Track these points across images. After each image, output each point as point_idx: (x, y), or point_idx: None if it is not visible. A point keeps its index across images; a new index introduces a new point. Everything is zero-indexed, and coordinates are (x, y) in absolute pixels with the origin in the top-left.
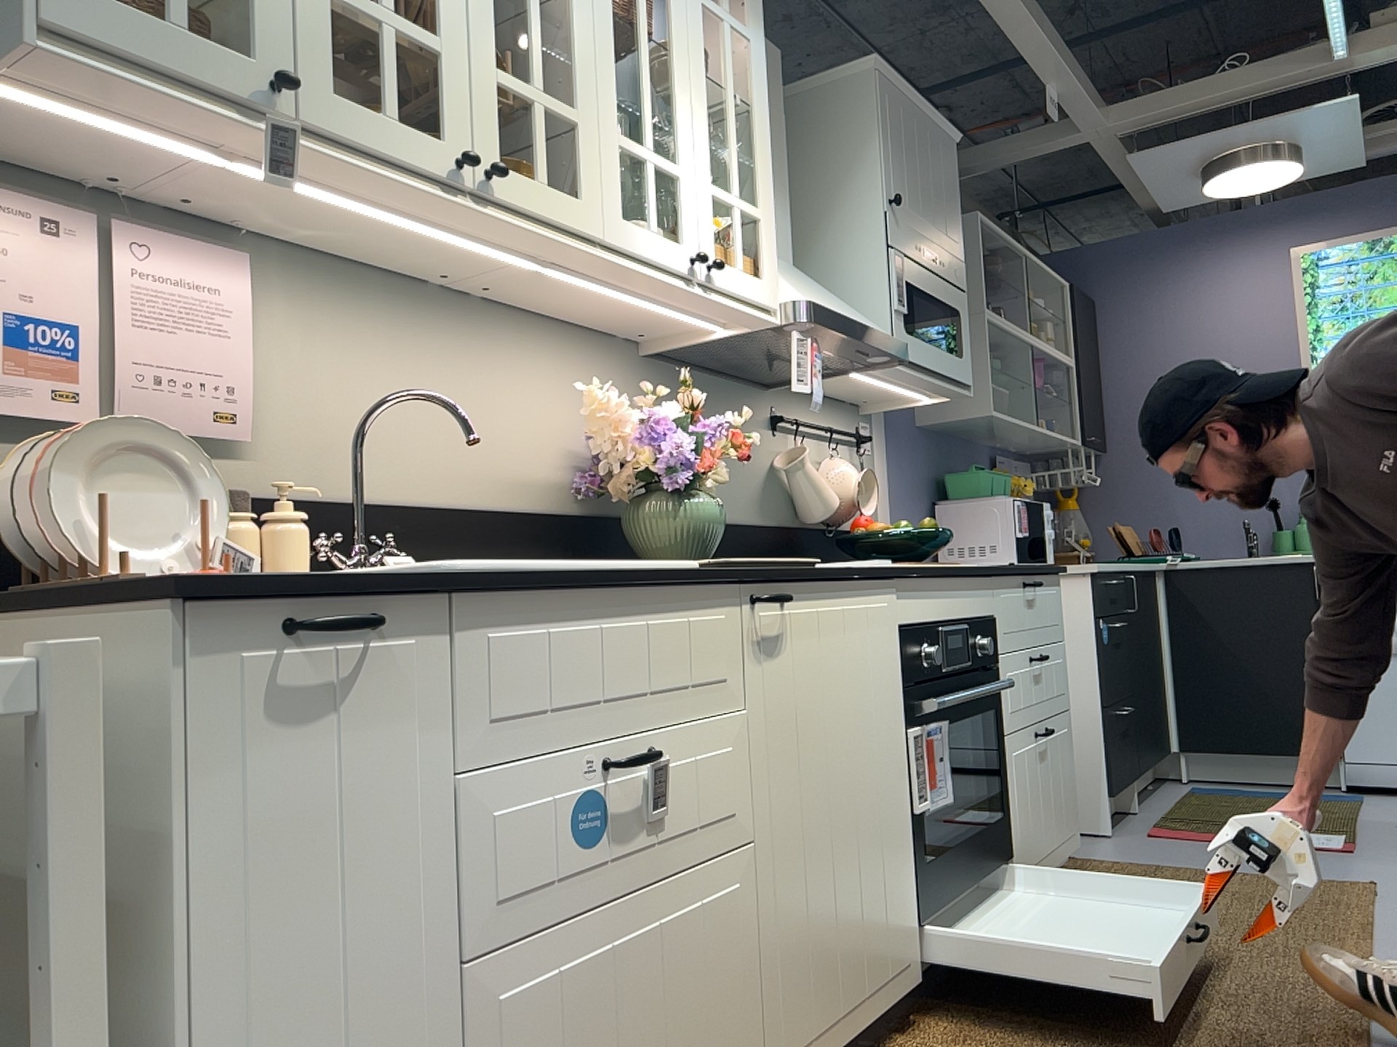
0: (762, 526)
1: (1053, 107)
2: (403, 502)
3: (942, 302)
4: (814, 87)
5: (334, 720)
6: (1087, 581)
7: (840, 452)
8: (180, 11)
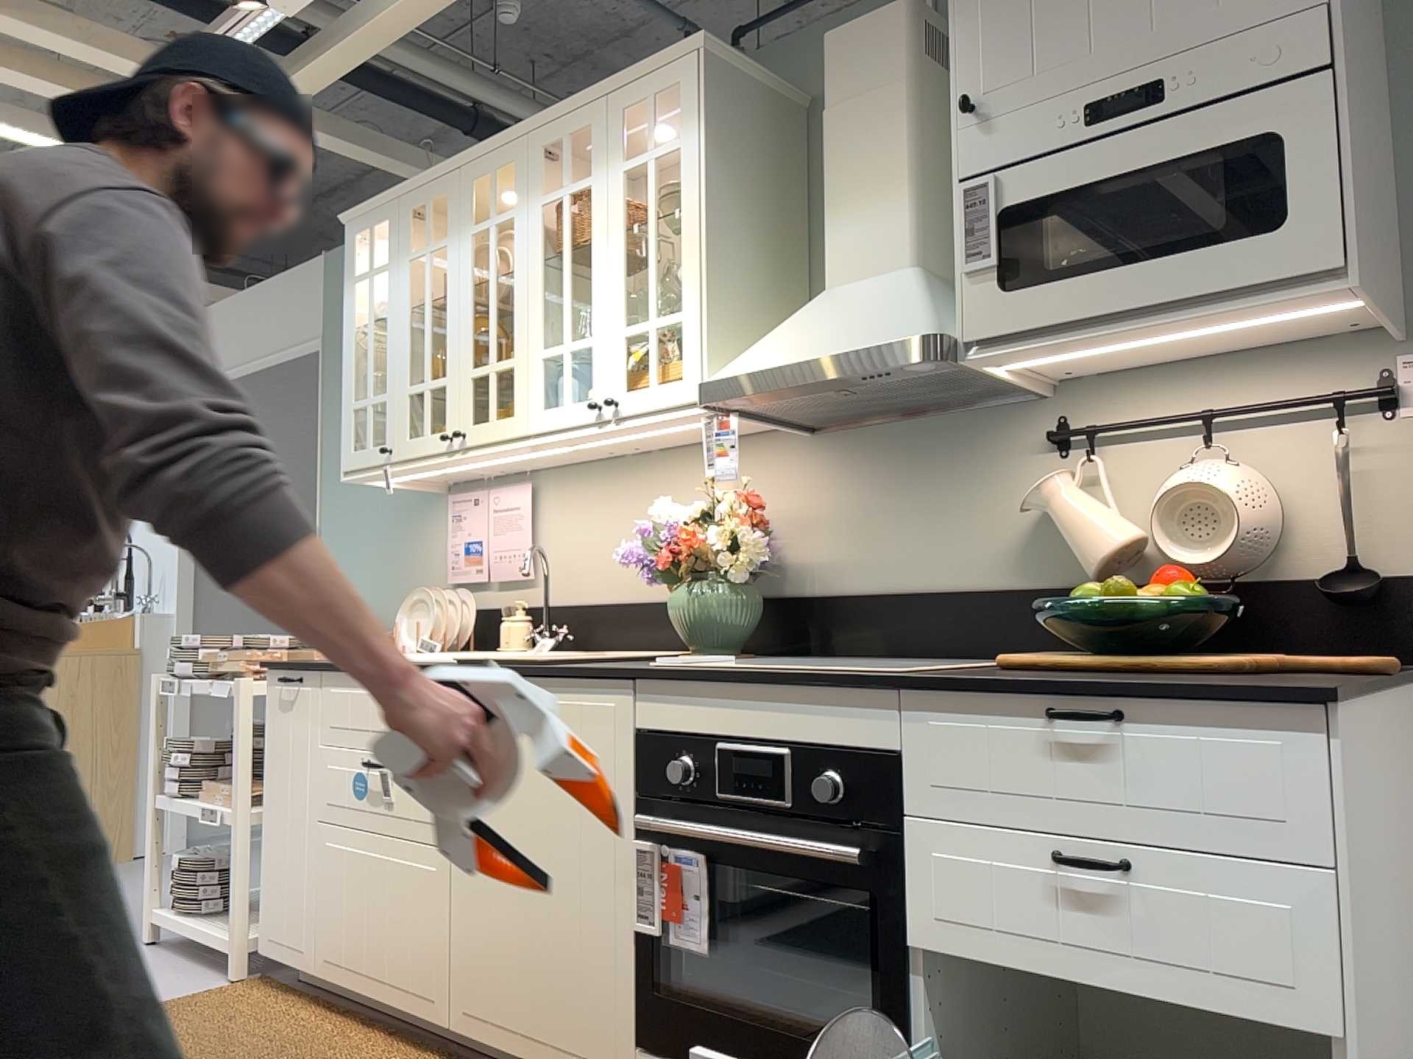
0: (1006, 590)
1: None
2: (603, 601)
3: (1171, 162)
4: None
5: (293, 713)
6: None
7: (1277, 439)
8: (370, 441)
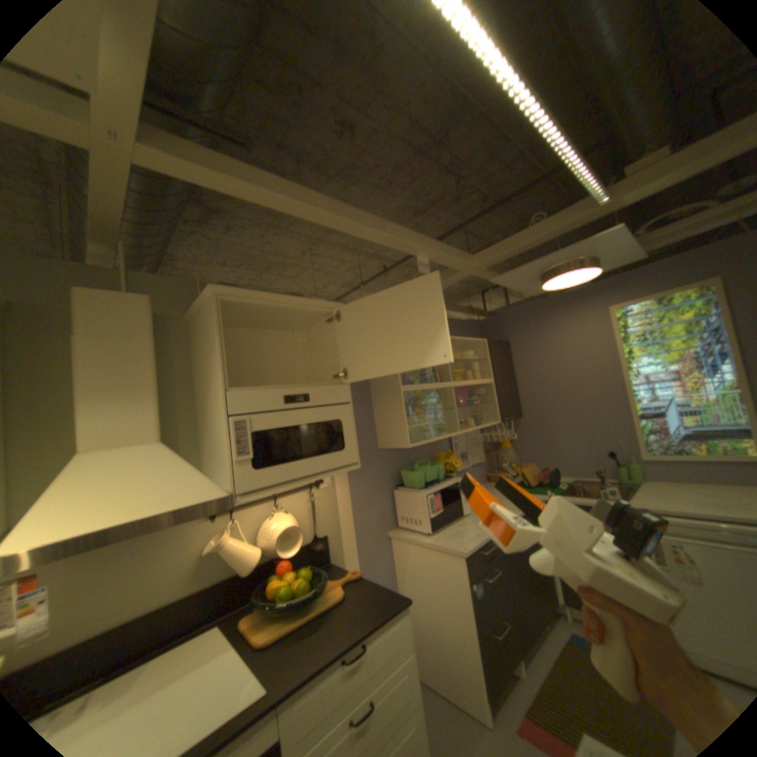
0: (185, 597)
1: (422, 266)
2: None
3: (313, 423)
4: (198, 305)
5: None
6: (462, 559)
7: (291, 500)
8: None
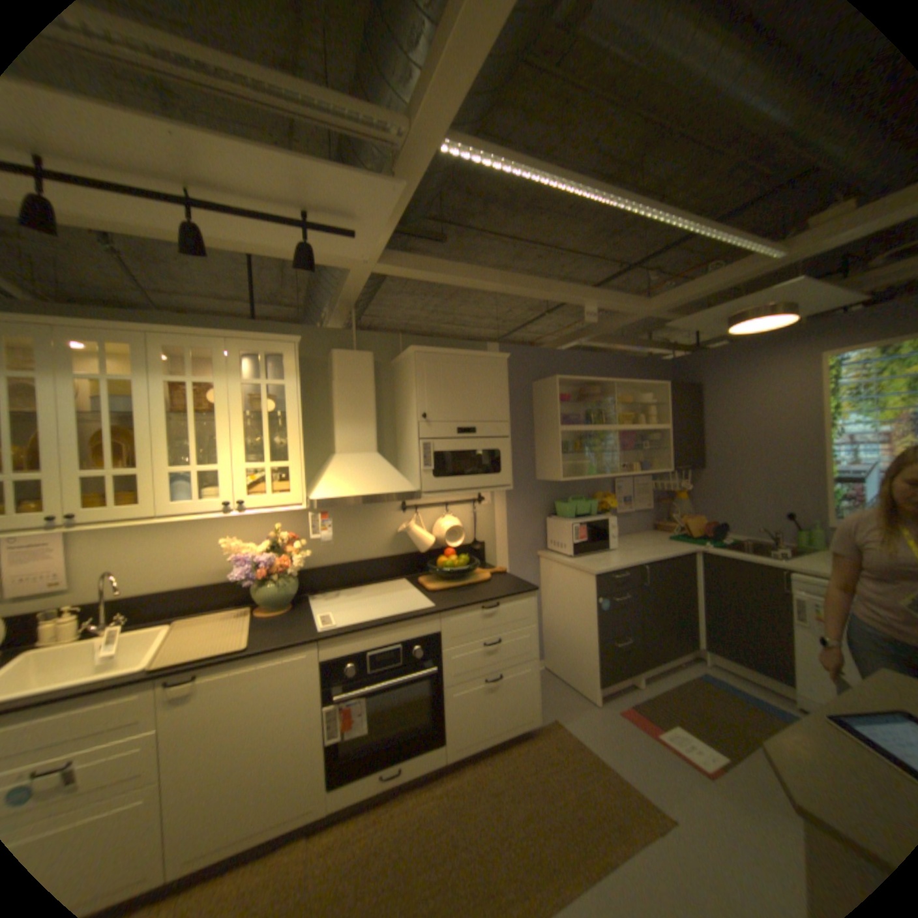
0: (386, 557)
1: (589, 315)
2: (148, 592)
3: (477, 450)
4: (401, 358)
5: None
6: (593, 577)
7: (458, 509)
8: None
